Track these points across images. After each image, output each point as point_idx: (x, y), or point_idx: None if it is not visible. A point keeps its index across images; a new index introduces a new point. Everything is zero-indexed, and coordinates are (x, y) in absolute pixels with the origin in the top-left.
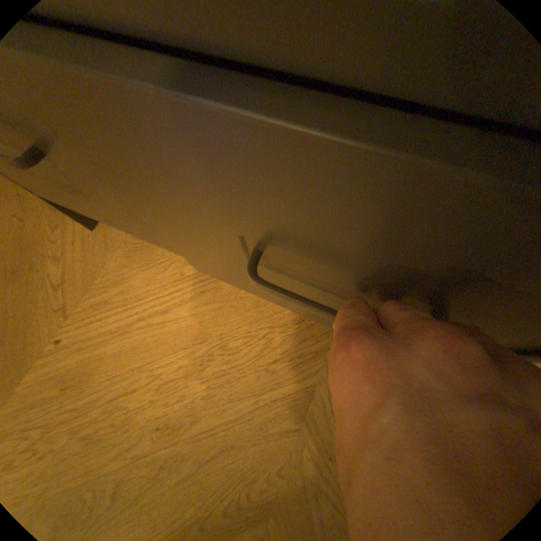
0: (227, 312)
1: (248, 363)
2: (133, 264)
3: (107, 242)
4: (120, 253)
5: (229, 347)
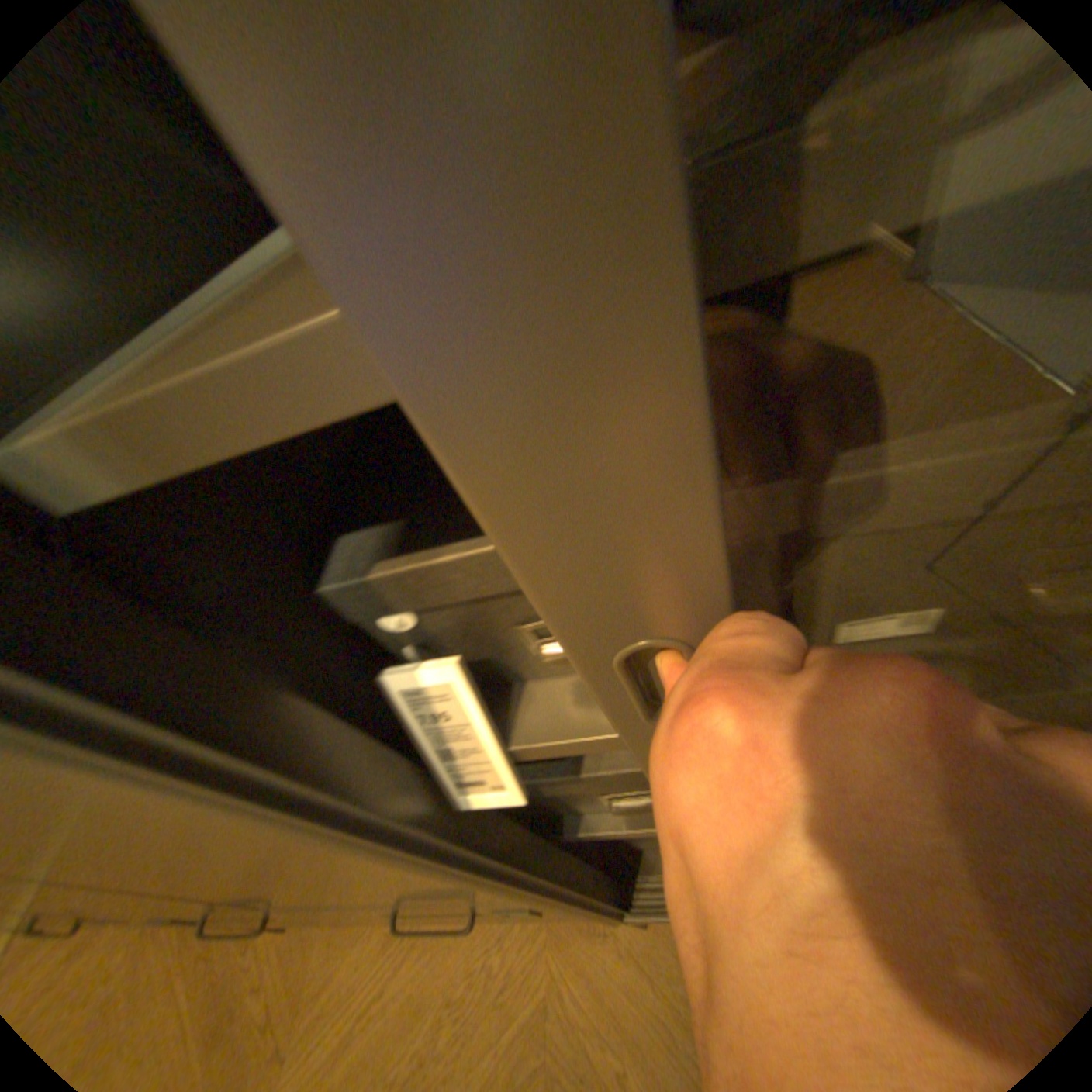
0: (443, 953)
1: (478, 1006)
2: (337, 947)
3: (304, 933)
4: (320, 940)
5: (455, 996)
